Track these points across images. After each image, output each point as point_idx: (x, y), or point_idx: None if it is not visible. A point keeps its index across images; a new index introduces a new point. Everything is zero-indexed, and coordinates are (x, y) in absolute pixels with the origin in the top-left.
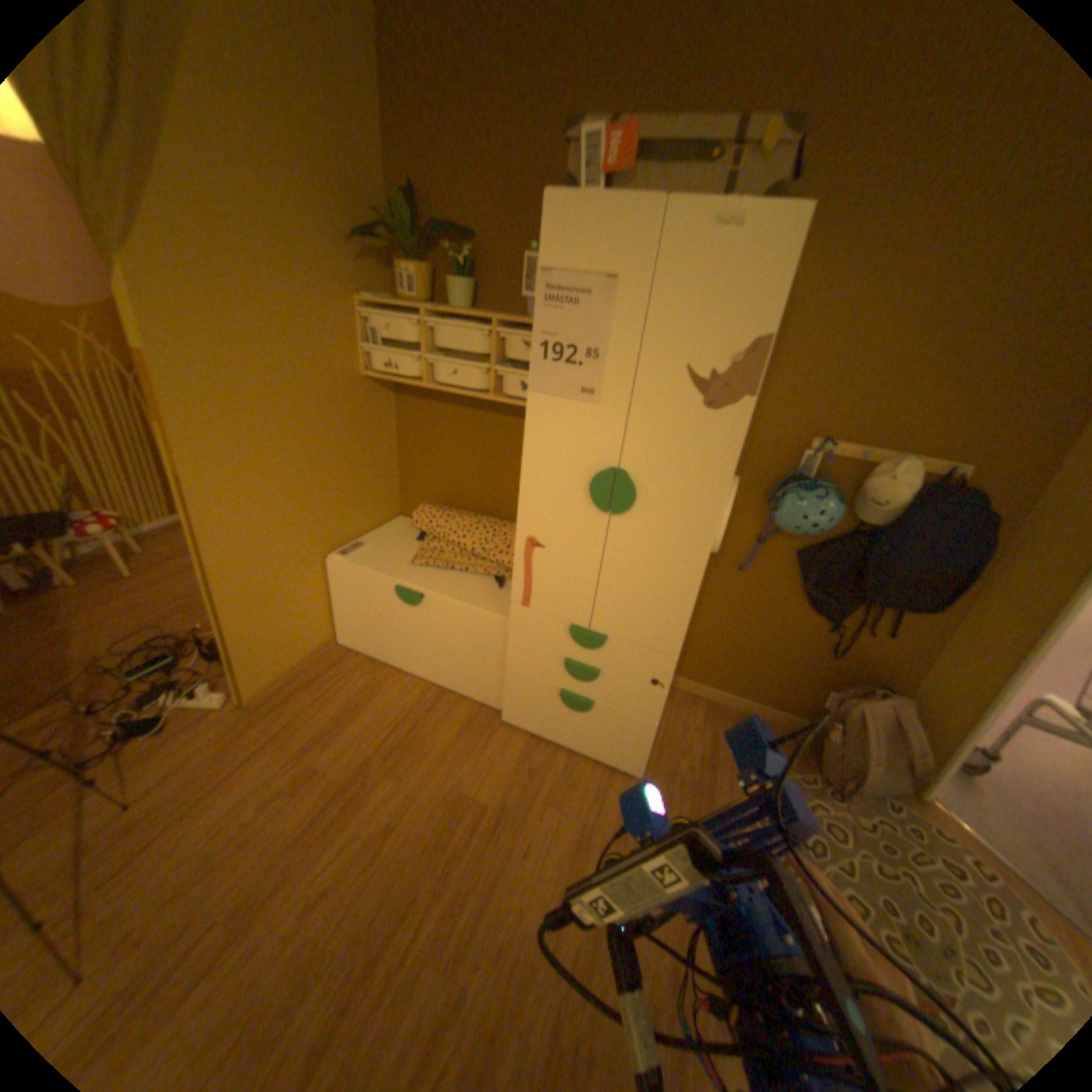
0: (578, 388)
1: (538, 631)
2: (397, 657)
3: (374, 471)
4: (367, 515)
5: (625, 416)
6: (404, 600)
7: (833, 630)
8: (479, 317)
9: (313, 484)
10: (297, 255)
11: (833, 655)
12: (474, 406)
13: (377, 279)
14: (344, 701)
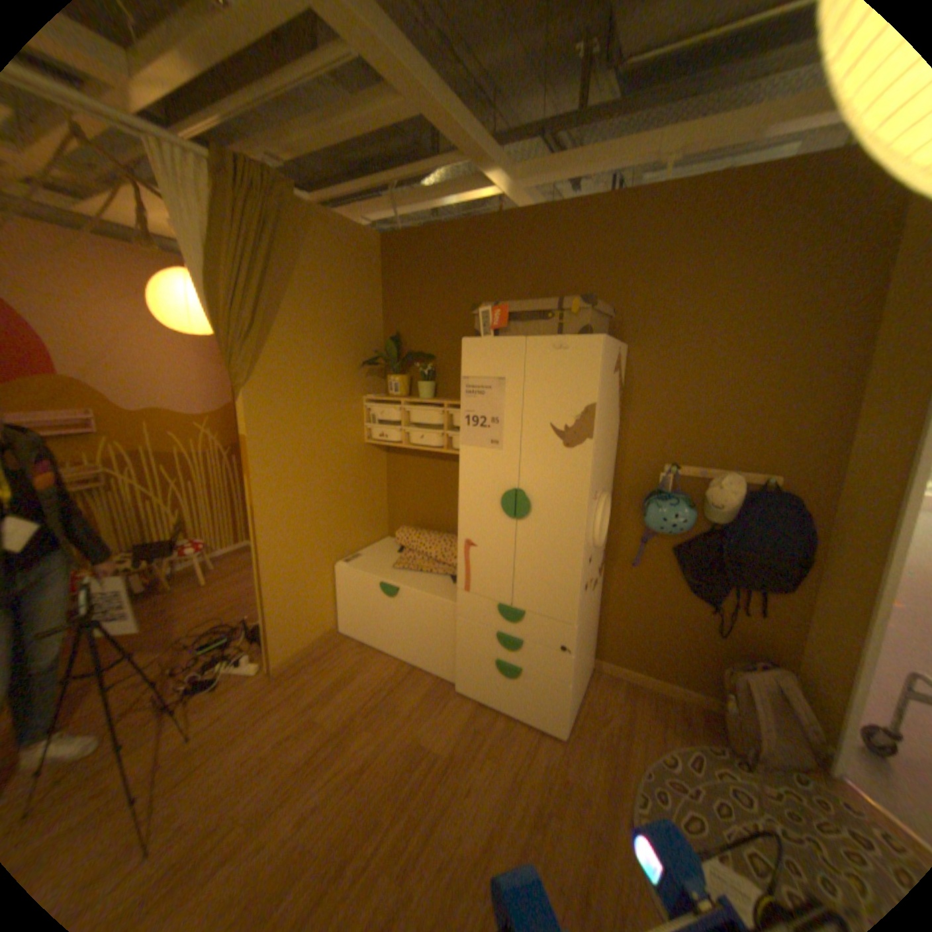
0: (489, 440)
1: (477, 611)
2: (381, 640)
3: (371, 504)
4: (365, 535)
5: (518, 455)
6: (386, 593)
7: (715, 612)
8: (437, 403)
9: (330, 512)
10: (331, 378)
11: (720, 634)
12: (437, 457)
13: (377, 385)
14: (340, 673)
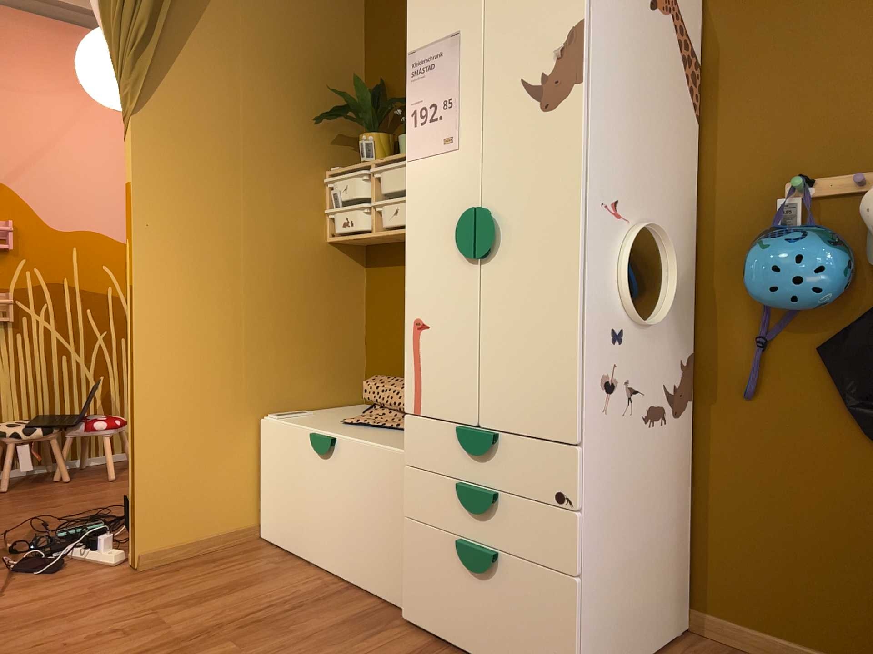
0: (441, 138)
1: (430, 448)
2: (308, 541)
3: (331, 339)
4: (317, 386)
5: (480, 147)
6: (315, 448)
7: None
8: None
9: (257, 329)
10: (272, 130)
11: None
12: None
13: (350, 159)
14: (231, 577)
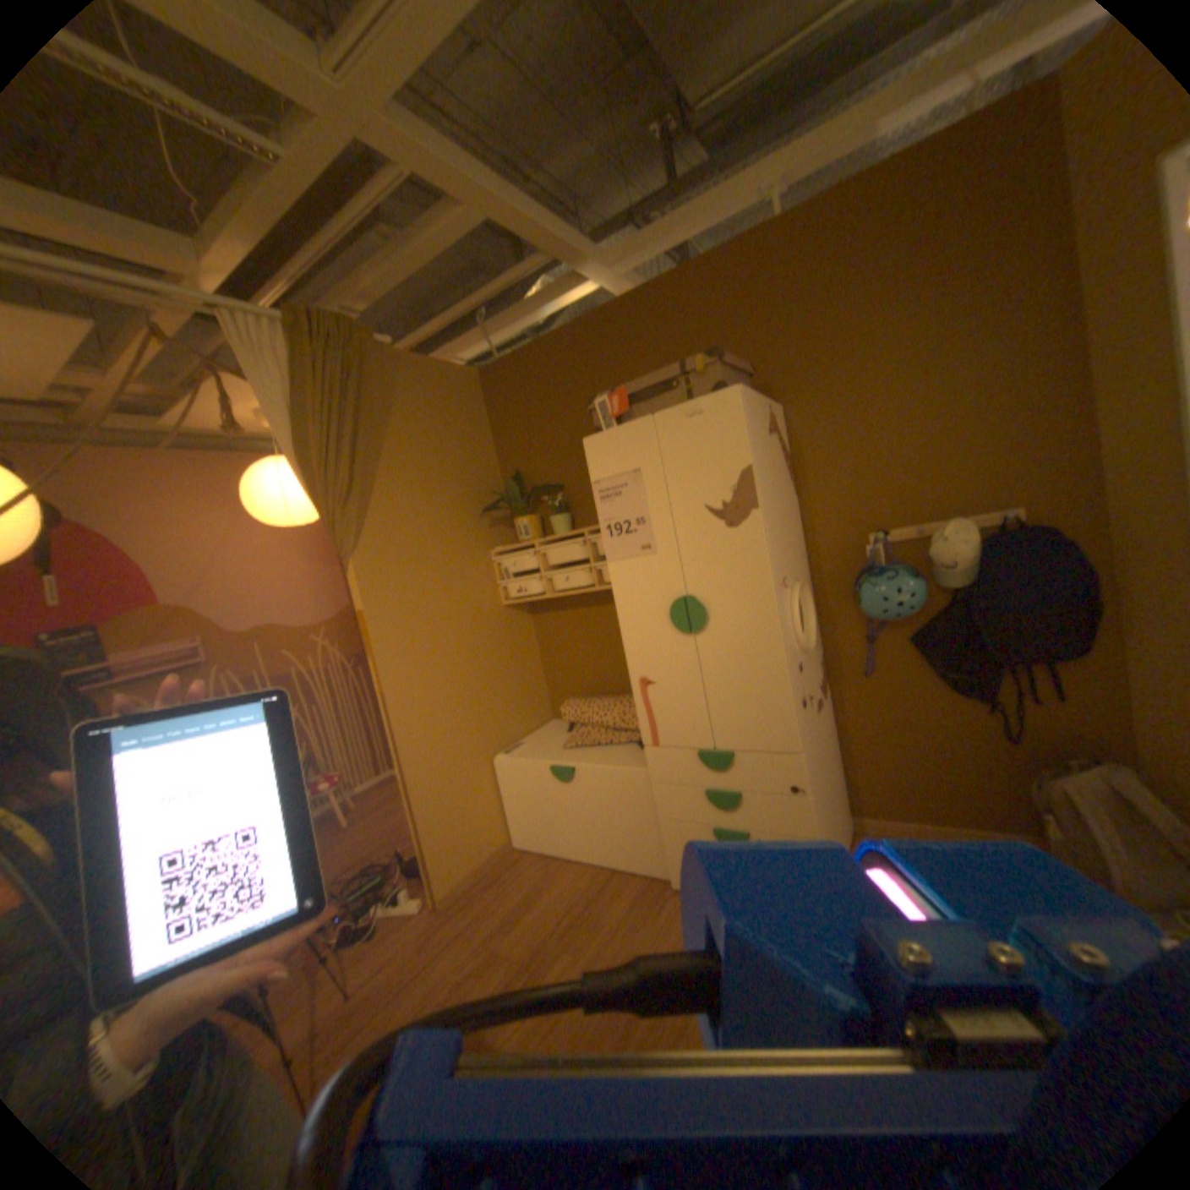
0: (637, 545)
1: (672, 768)
2: (563, 845)
3: (522, 678)
4: (521, 718)
5: (676, 552)
6: (557, 777)
7: (992, 708)
8: (574, 533)
9: (473, 692)
10: (447, 531)
11: (1008, 738)
12: (589, 602)
13: (503, 534)
14: (519, 893)
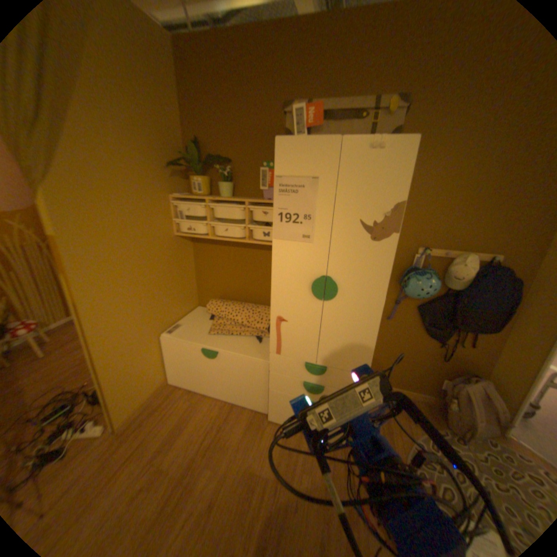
0: (301, 235)
1: (286, 367)
2: (203, 388)
3: (183, 284)
4: (180, 308)
5: (328, 247)
6: (206, 356)
7: (442, 346)
8: (237, 200)
9: (150, 296)
10: (138, 176)
11: (444, 360)
12: (236, 245)
13: (180, 185)
14: (174, 420)
